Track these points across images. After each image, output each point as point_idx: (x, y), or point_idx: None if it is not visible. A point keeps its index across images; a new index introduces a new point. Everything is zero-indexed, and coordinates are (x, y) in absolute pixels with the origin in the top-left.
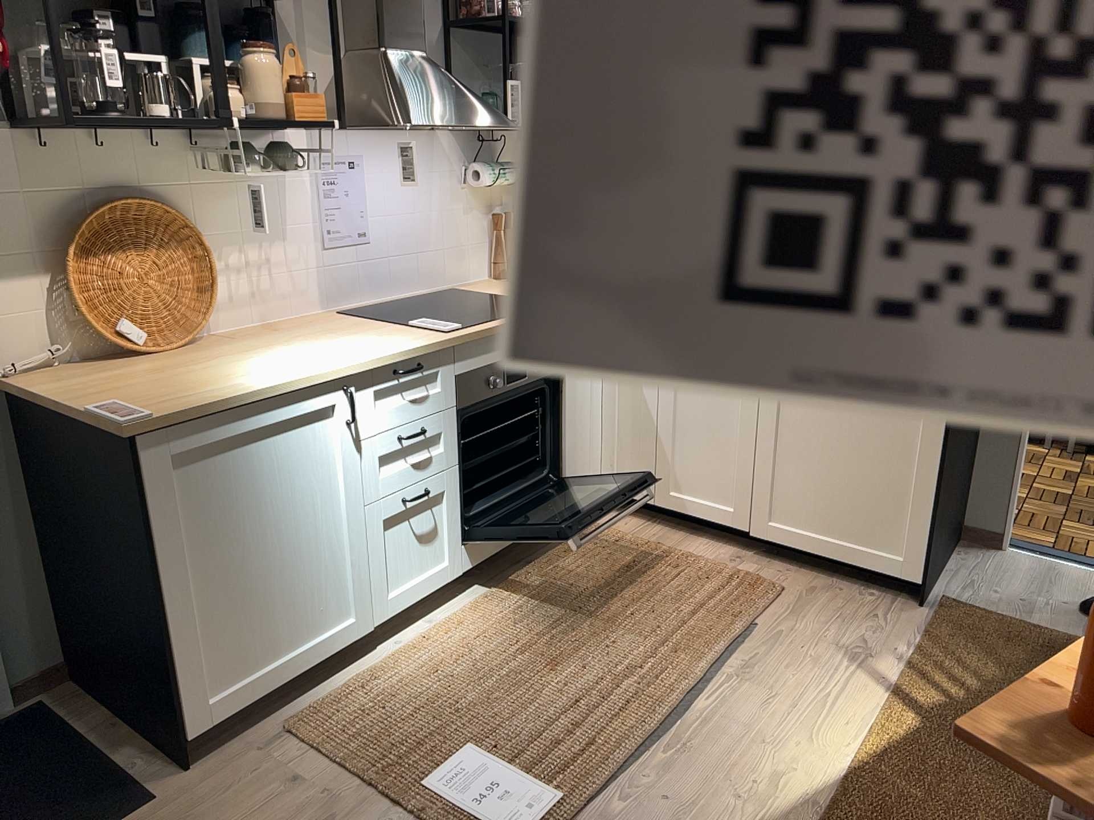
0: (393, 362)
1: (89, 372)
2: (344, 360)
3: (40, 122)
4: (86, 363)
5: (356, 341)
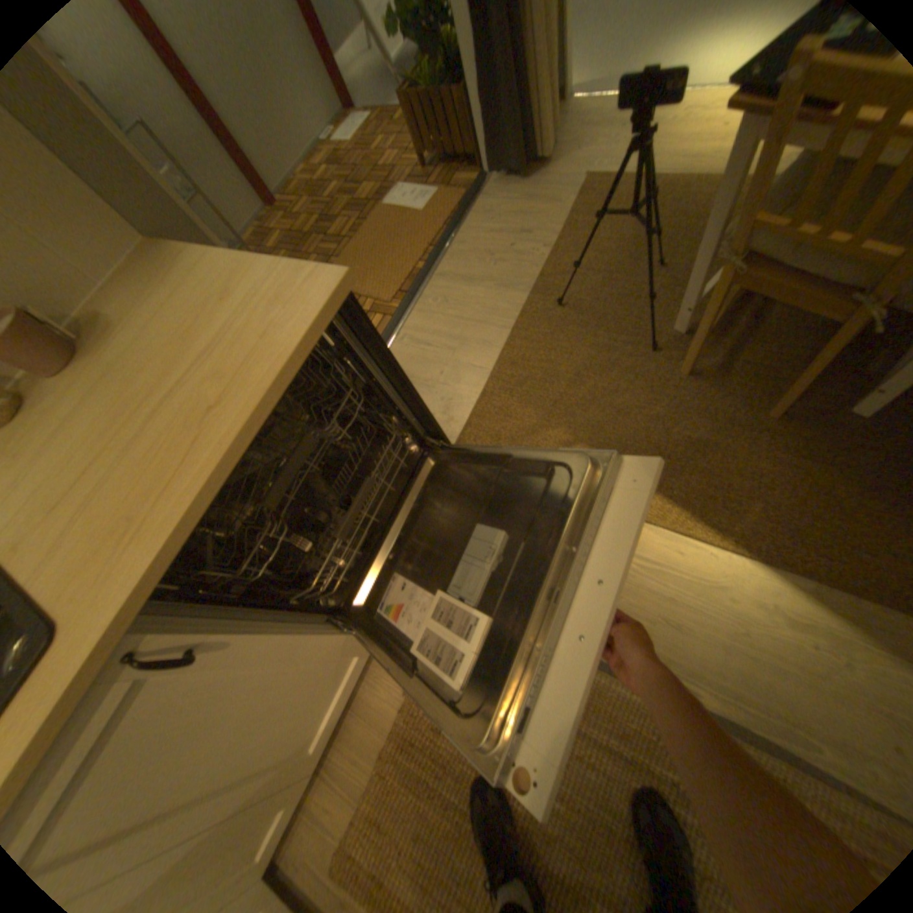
0: None
1: None
2: None
3: None
4: None
5: None
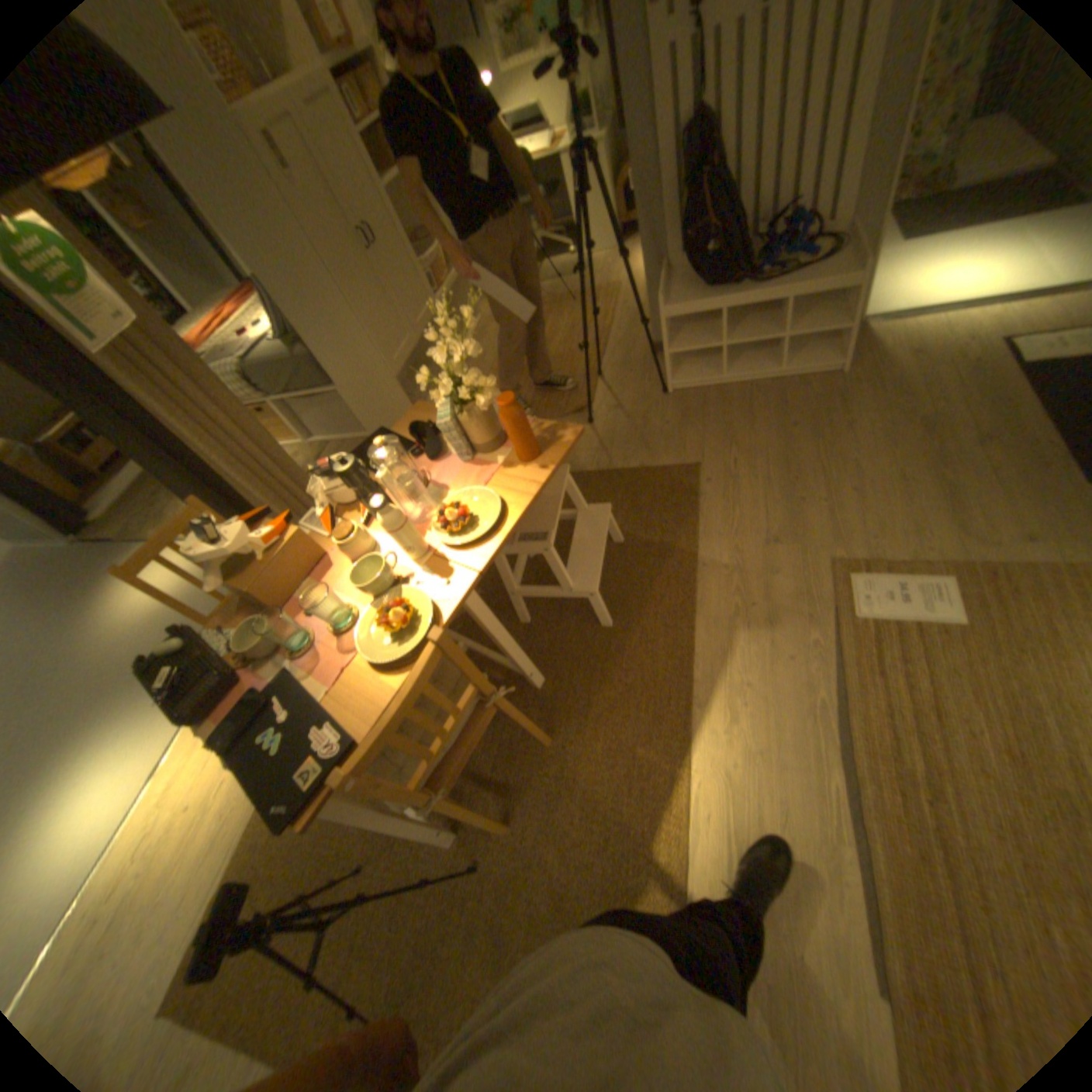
0: None
1: None
2: None
3: None
4: None
5: None
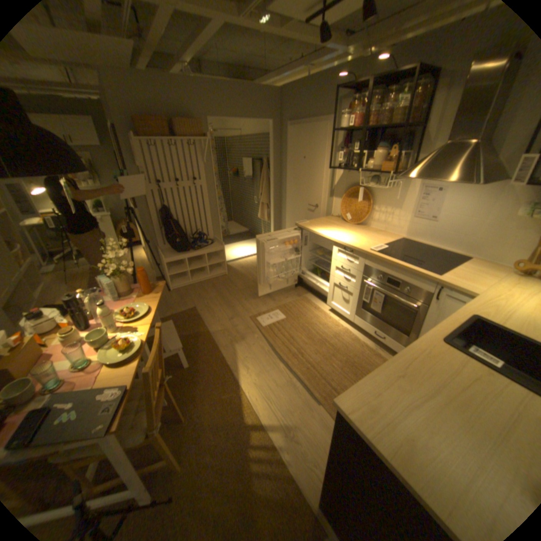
0: (343, 245)
1: (334, 219)
2: (336, 237)
3: (349, 166)
4: (342, 219)
5: (359, 239)
